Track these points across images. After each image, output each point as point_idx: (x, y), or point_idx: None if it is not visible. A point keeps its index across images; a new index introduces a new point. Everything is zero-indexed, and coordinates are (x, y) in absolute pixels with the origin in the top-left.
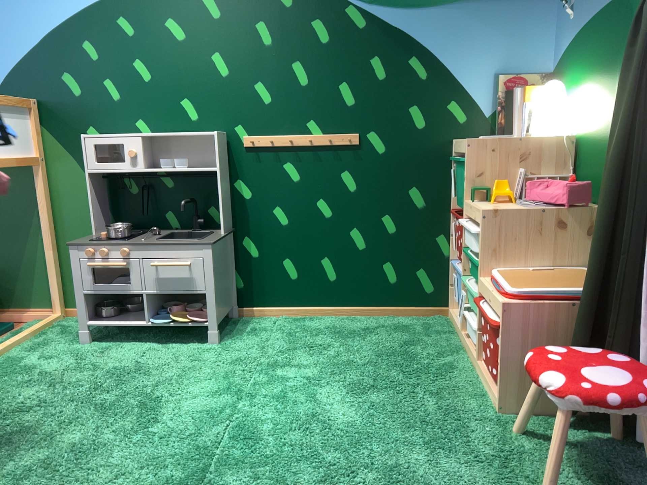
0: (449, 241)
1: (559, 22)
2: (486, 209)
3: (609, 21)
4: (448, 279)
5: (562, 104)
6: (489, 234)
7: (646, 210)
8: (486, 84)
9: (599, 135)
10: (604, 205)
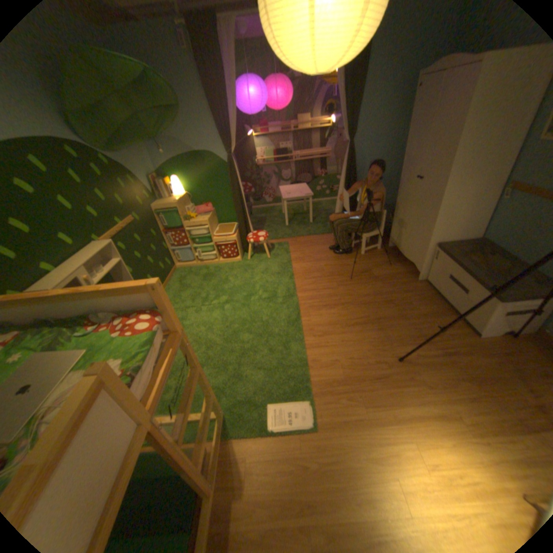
0: (165, 243)
1: (151, 153)
2: (204, 220)
3: (190, 157)
4: (170, 256)
5: (179, 183)
6: (209, 226)
7: (244, 203)
8: (145, 180)
9: (199, 190)
10: (236, 206)
